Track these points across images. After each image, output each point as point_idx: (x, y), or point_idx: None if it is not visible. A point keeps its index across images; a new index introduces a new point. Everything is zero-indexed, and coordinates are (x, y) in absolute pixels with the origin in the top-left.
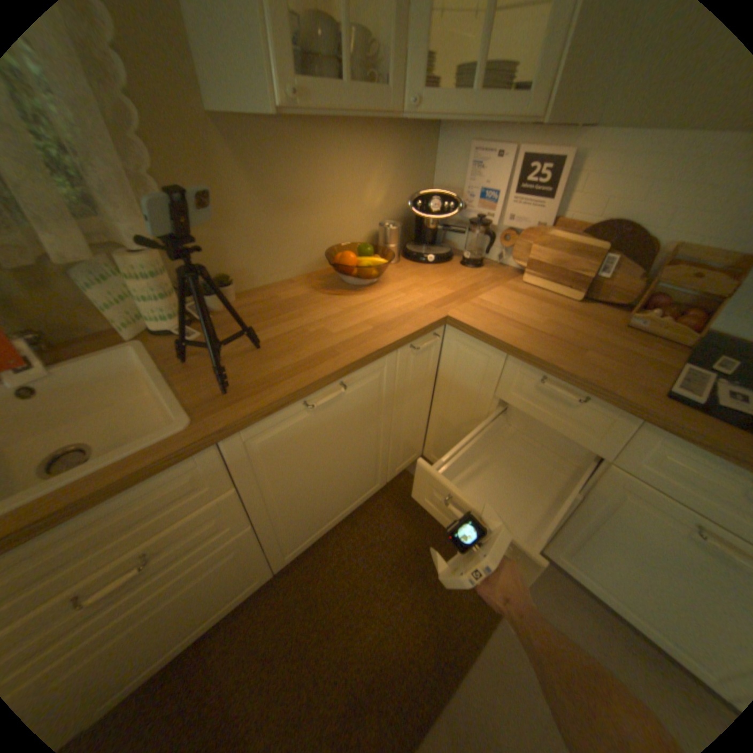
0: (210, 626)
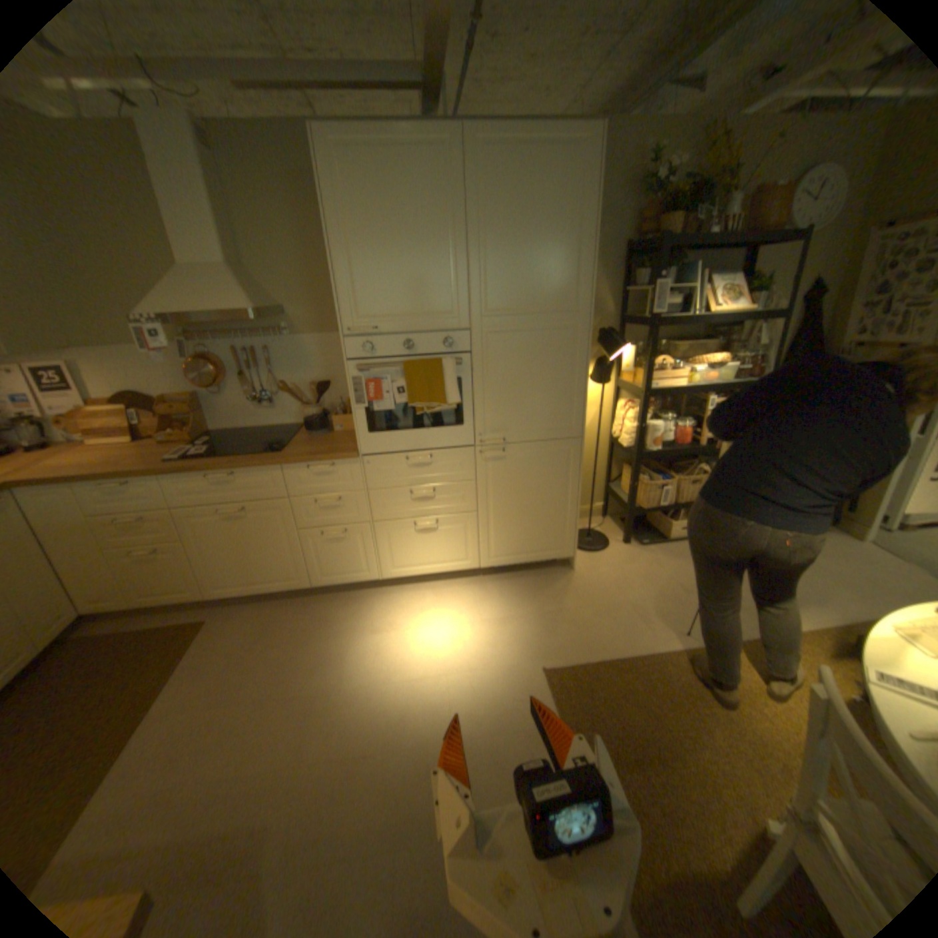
0: None
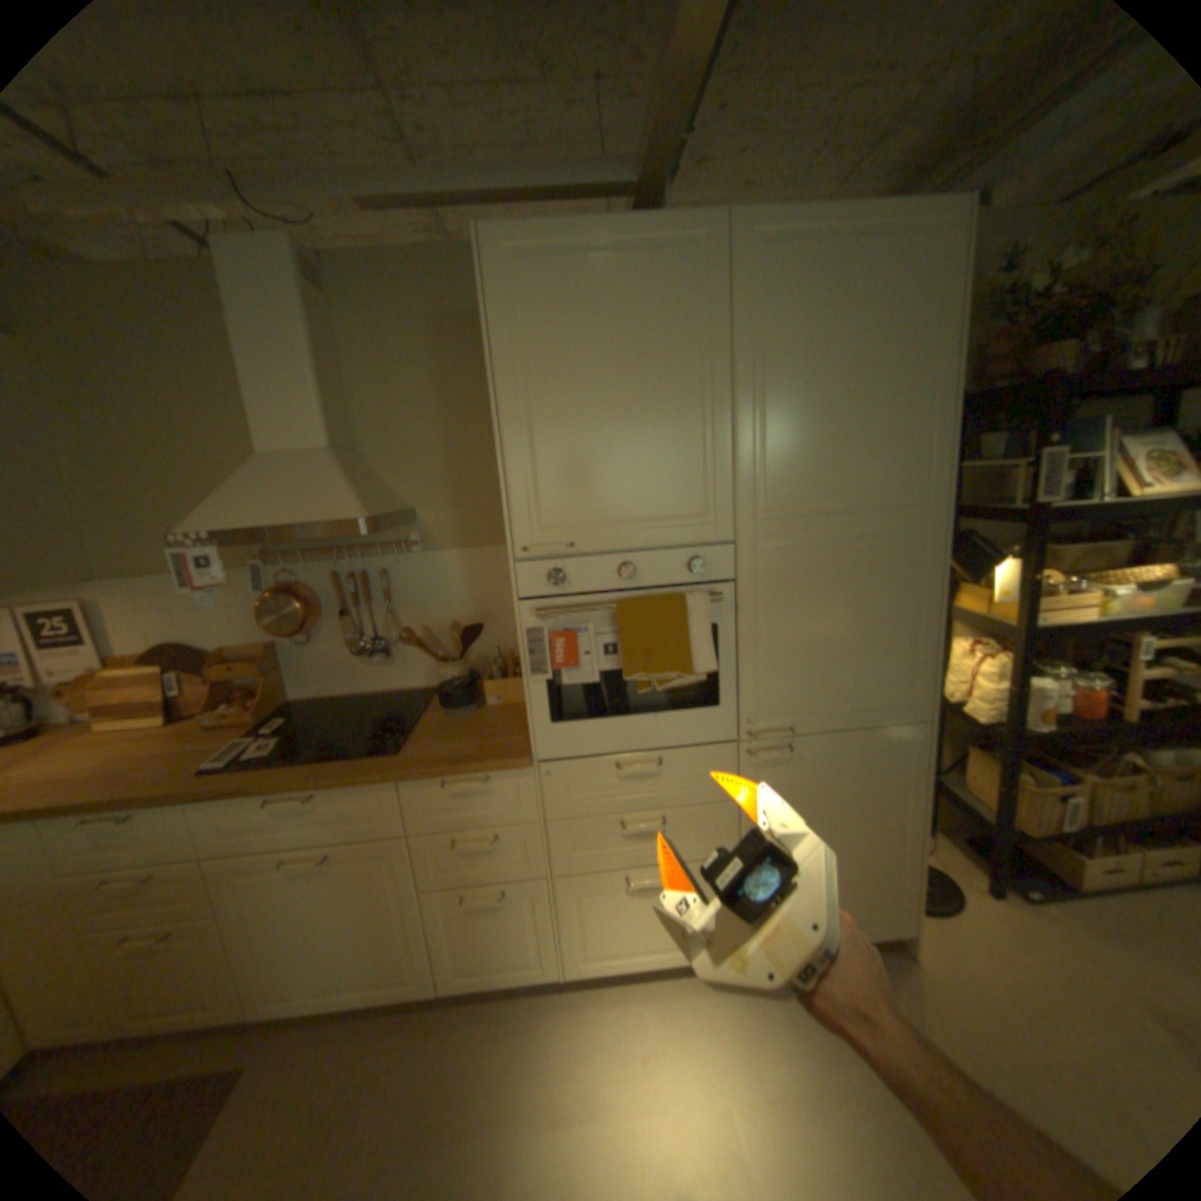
0: None
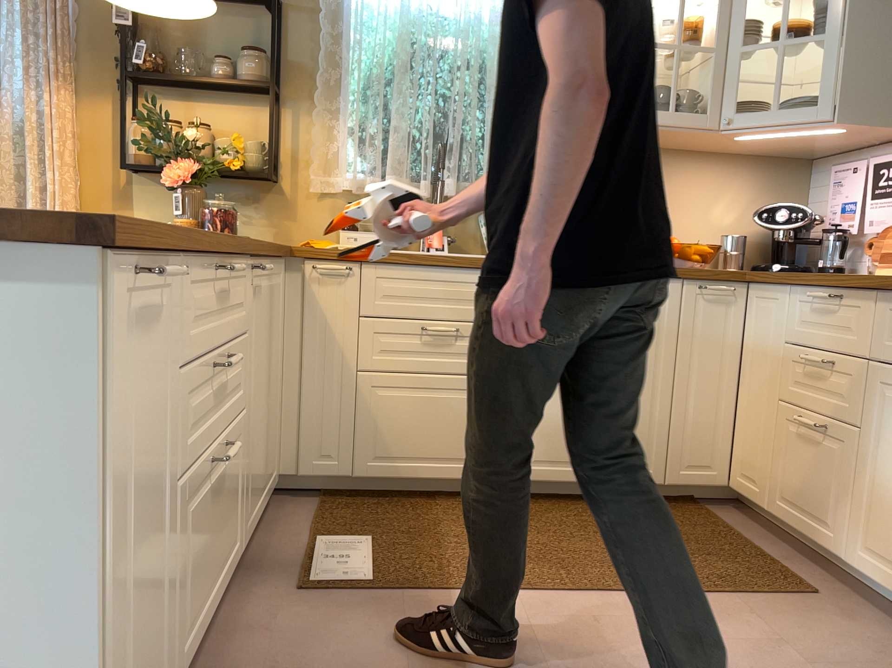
0: (449, 472)
